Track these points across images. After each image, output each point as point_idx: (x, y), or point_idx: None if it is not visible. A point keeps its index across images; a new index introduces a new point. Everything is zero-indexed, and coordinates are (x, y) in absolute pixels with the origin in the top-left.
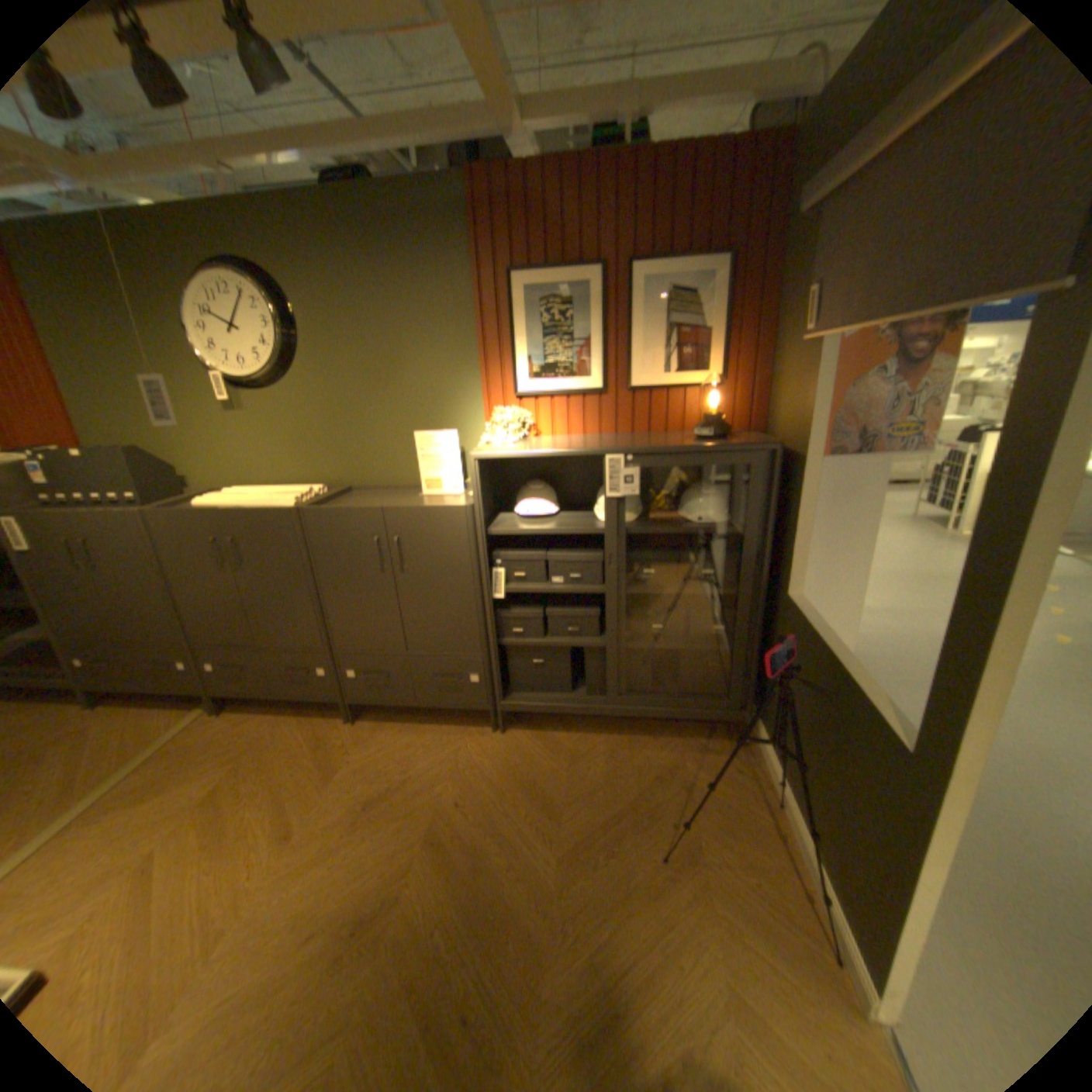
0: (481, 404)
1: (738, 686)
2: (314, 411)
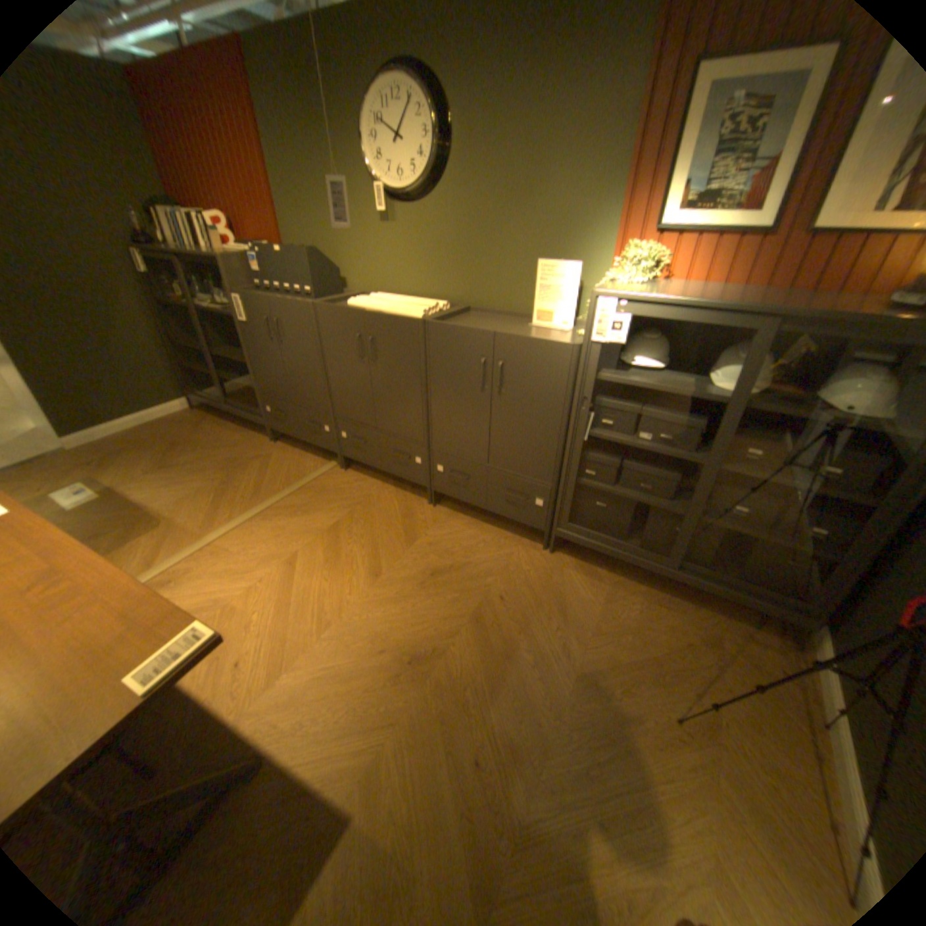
0: (614, 235)
1: (819, 595)
2: (452, 228)
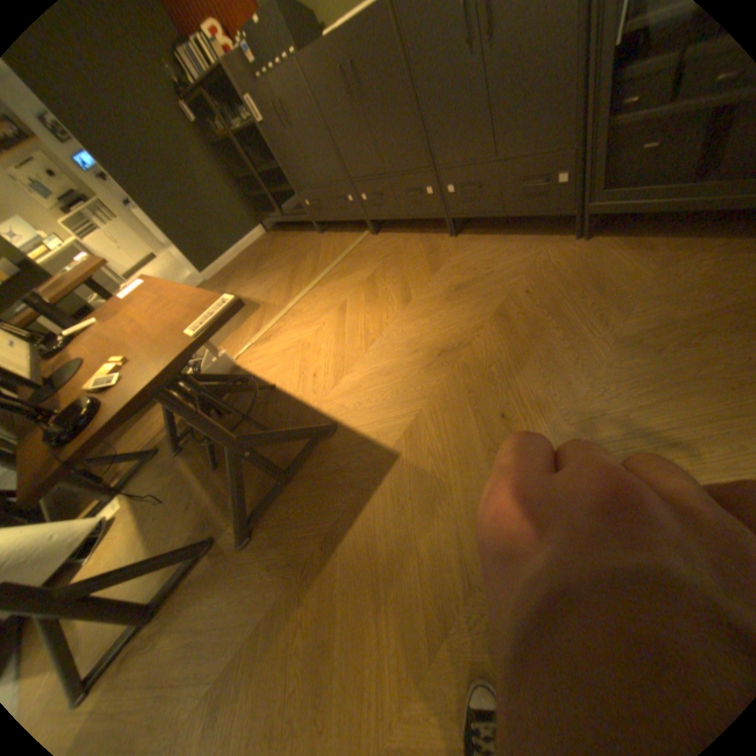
0: None
1: None
2: None
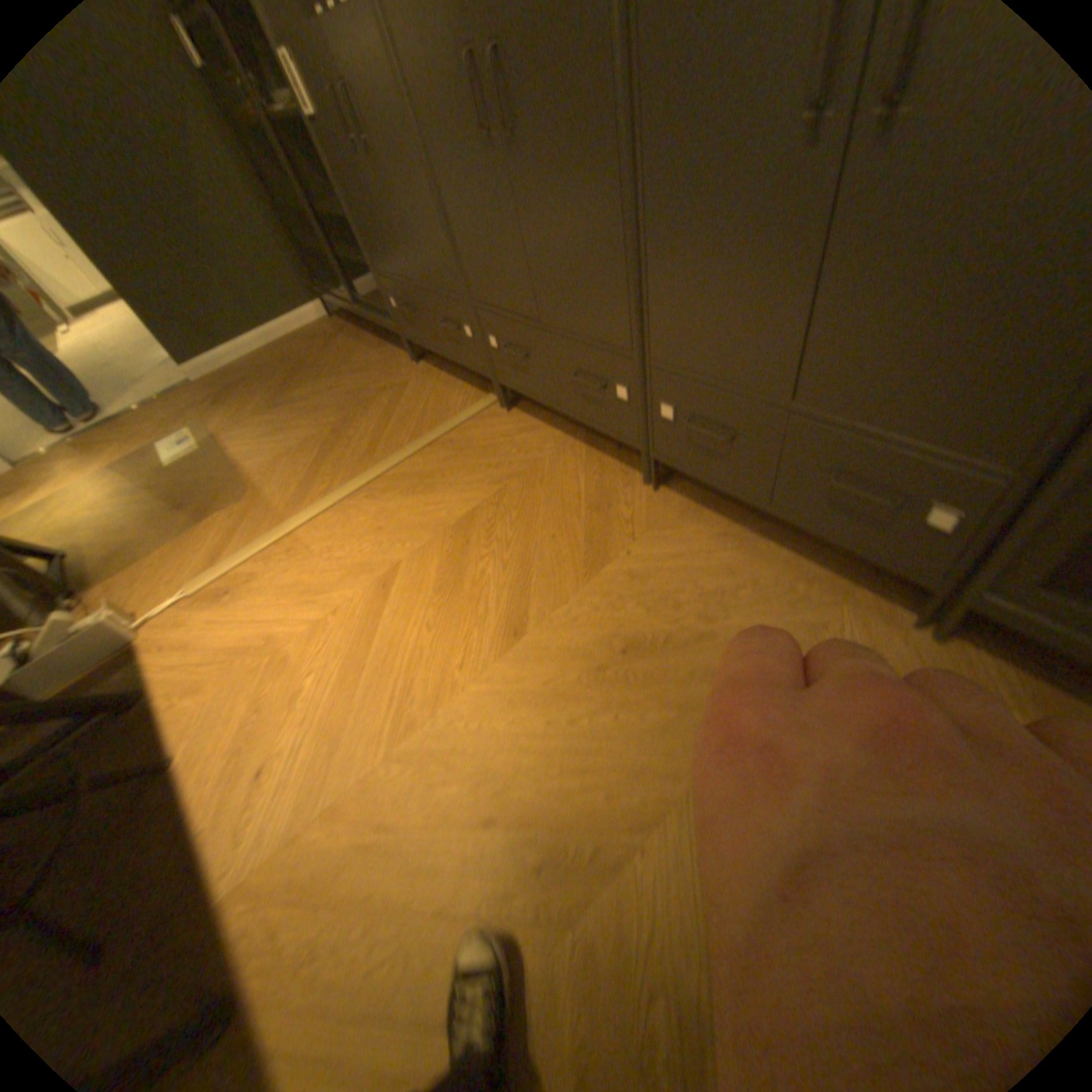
0: None
1: None
2: None
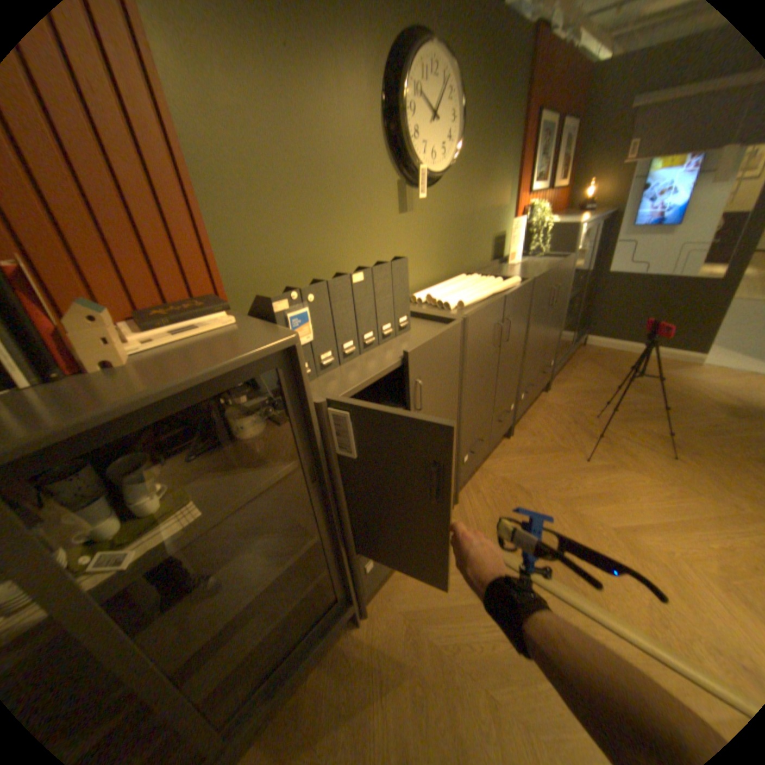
0: (516, 199)
1: (586, 320)
2: (454, 209)
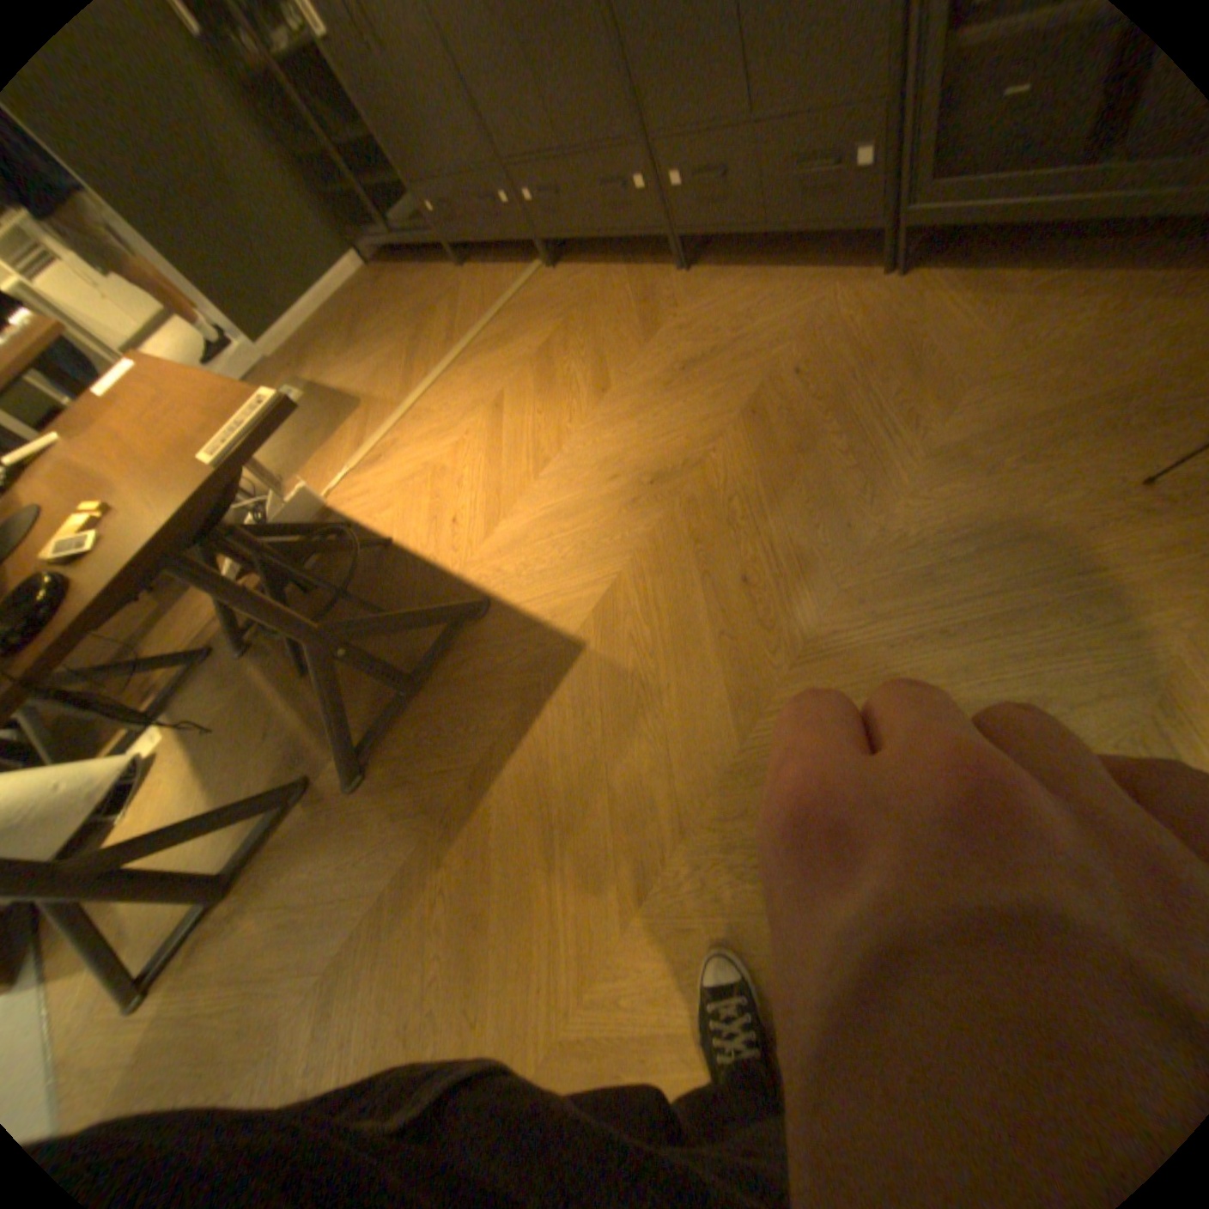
0: None
1: None
2: None
